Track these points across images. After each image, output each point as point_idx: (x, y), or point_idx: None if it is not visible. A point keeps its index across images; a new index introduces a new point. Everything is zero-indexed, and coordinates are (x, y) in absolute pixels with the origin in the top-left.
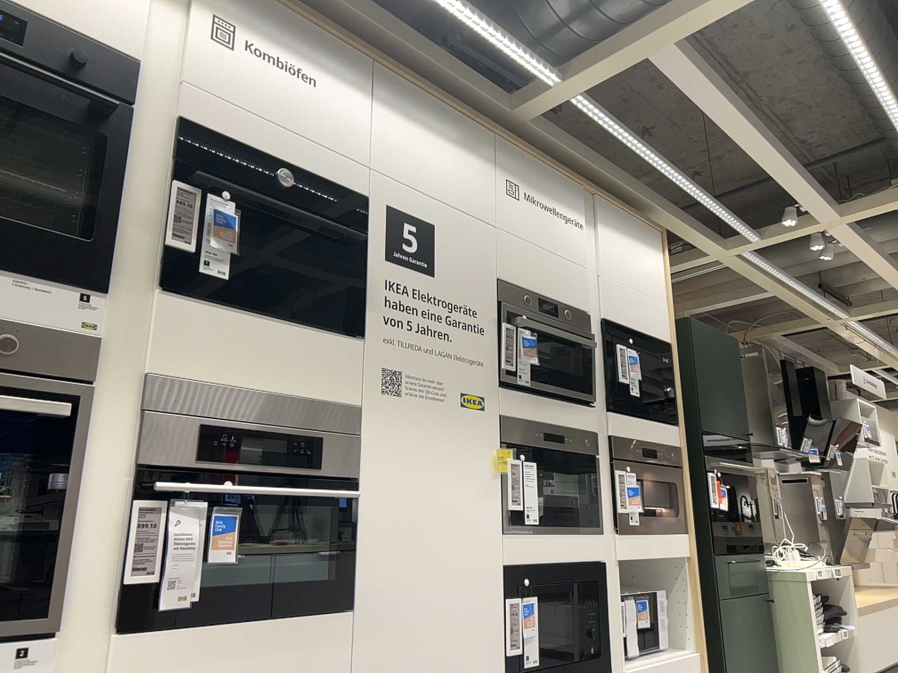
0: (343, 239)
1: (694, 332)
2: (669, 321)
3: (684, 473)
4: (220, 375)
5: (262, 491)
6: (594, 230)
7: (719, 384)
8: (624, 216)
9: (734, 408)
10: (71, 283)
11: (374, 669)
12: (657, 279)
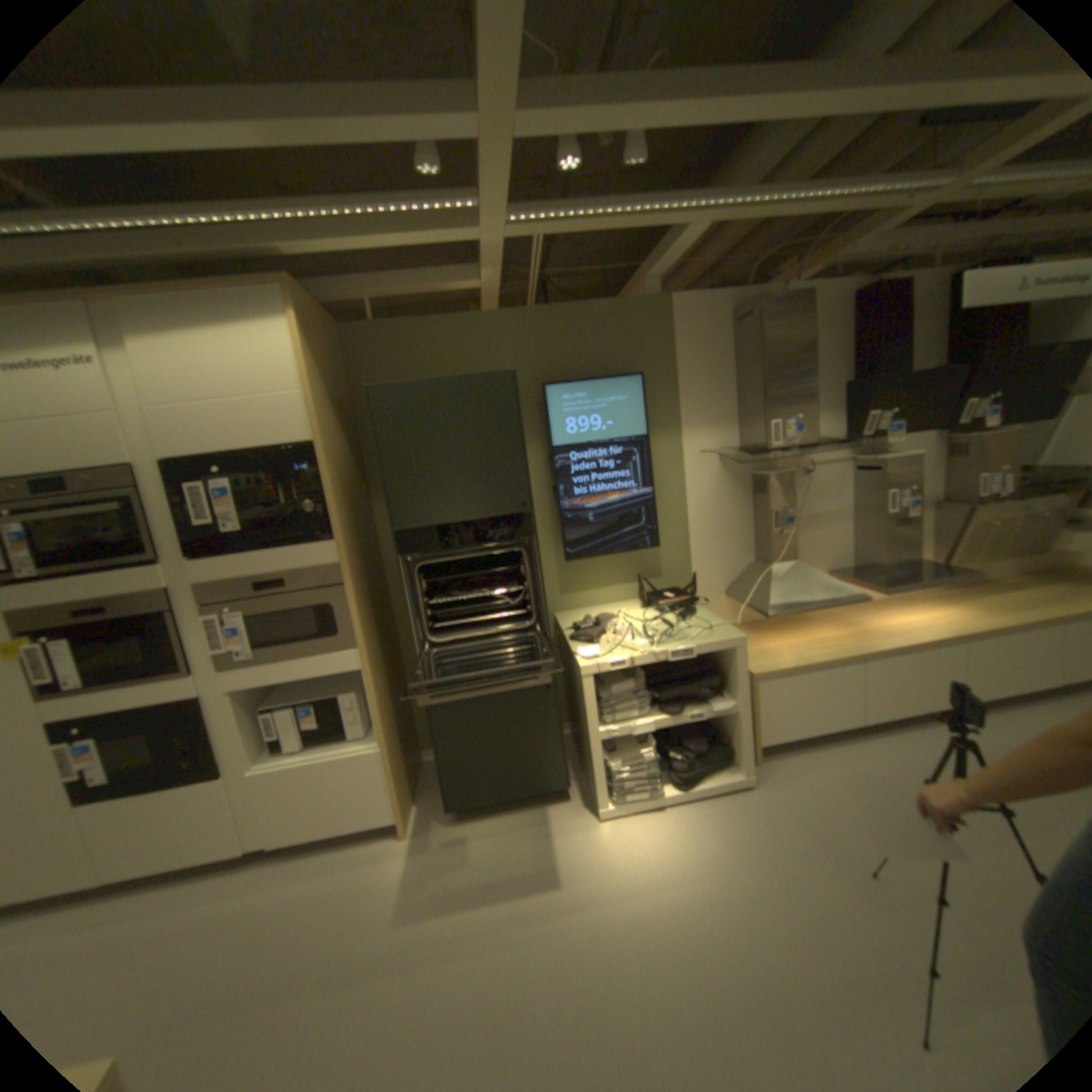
0: None
1: (377, 405)
2: (307, 413)
3: (346, 592)
4: None
5: None
6: (126, 352)
7: (447, 458)
8: (182, 302)
9: (488, 480)
10: None
11: None
12: (273, 363)
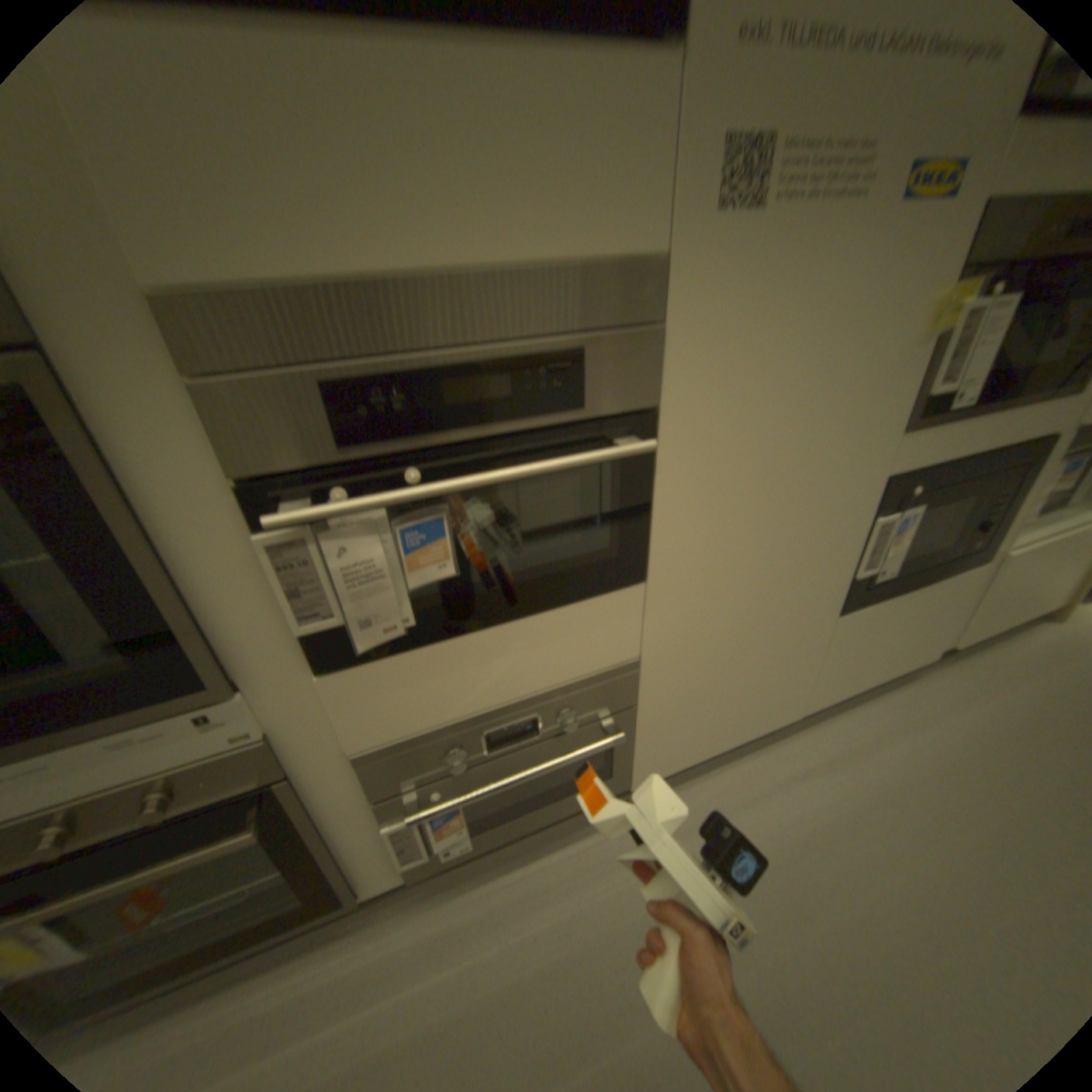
0: None
1: None
2: None
3: None
4: (317, 248)
5: (467, 483)
6: None
7: None
8: None
9: None
10: None
11: (670, 628)
12: None
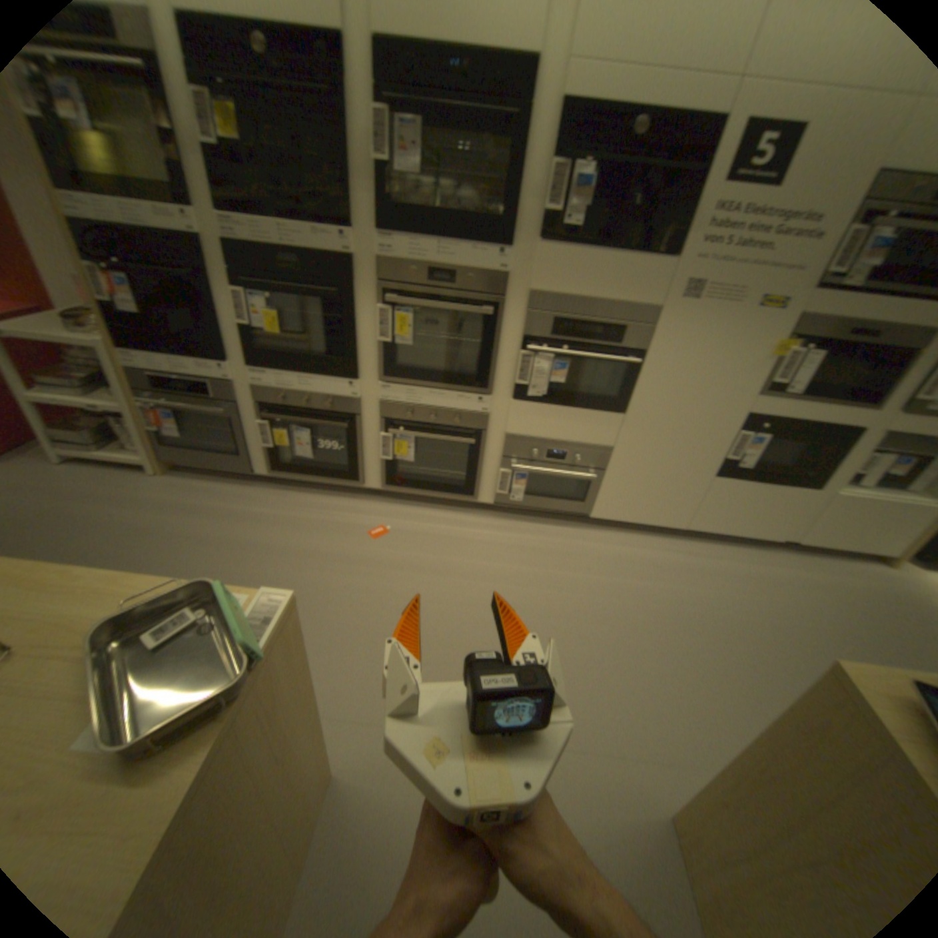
0: (684, 171)
1: None
2: None
3: None
4: (569, 289)
5: (579, 355)
6: None
7: None
8: None
9: None
10: (495, 244)
11: (630, 440)
12: None
